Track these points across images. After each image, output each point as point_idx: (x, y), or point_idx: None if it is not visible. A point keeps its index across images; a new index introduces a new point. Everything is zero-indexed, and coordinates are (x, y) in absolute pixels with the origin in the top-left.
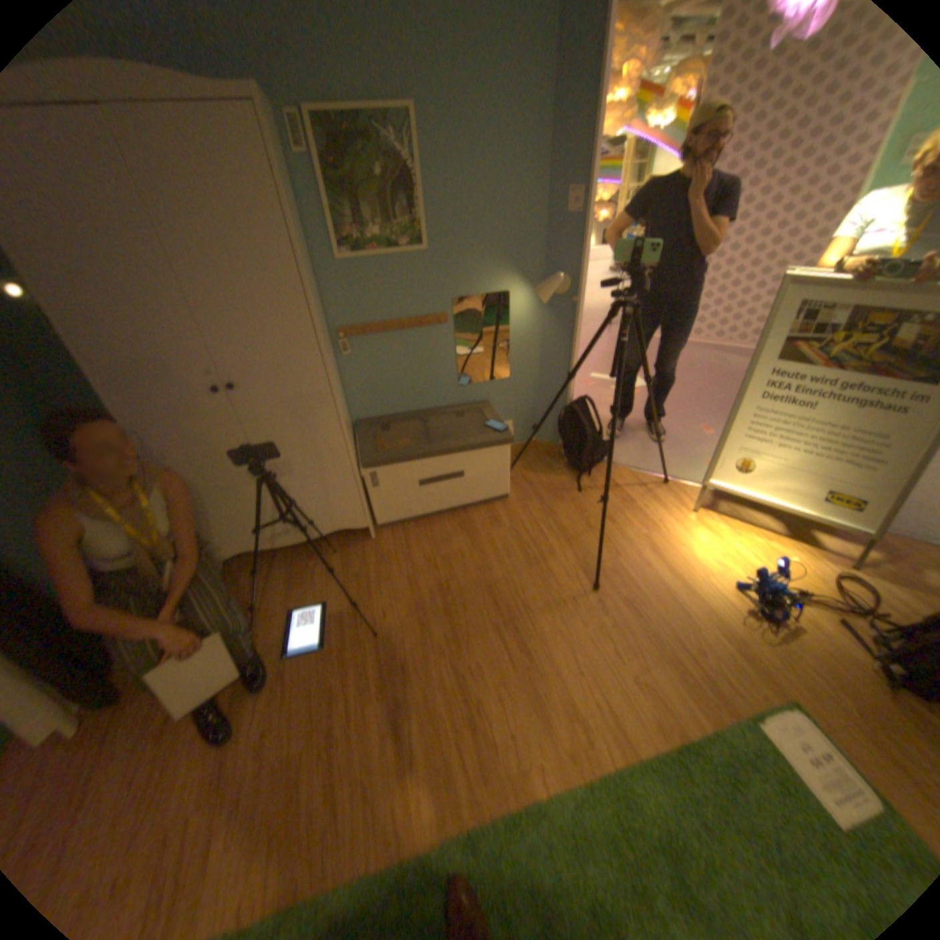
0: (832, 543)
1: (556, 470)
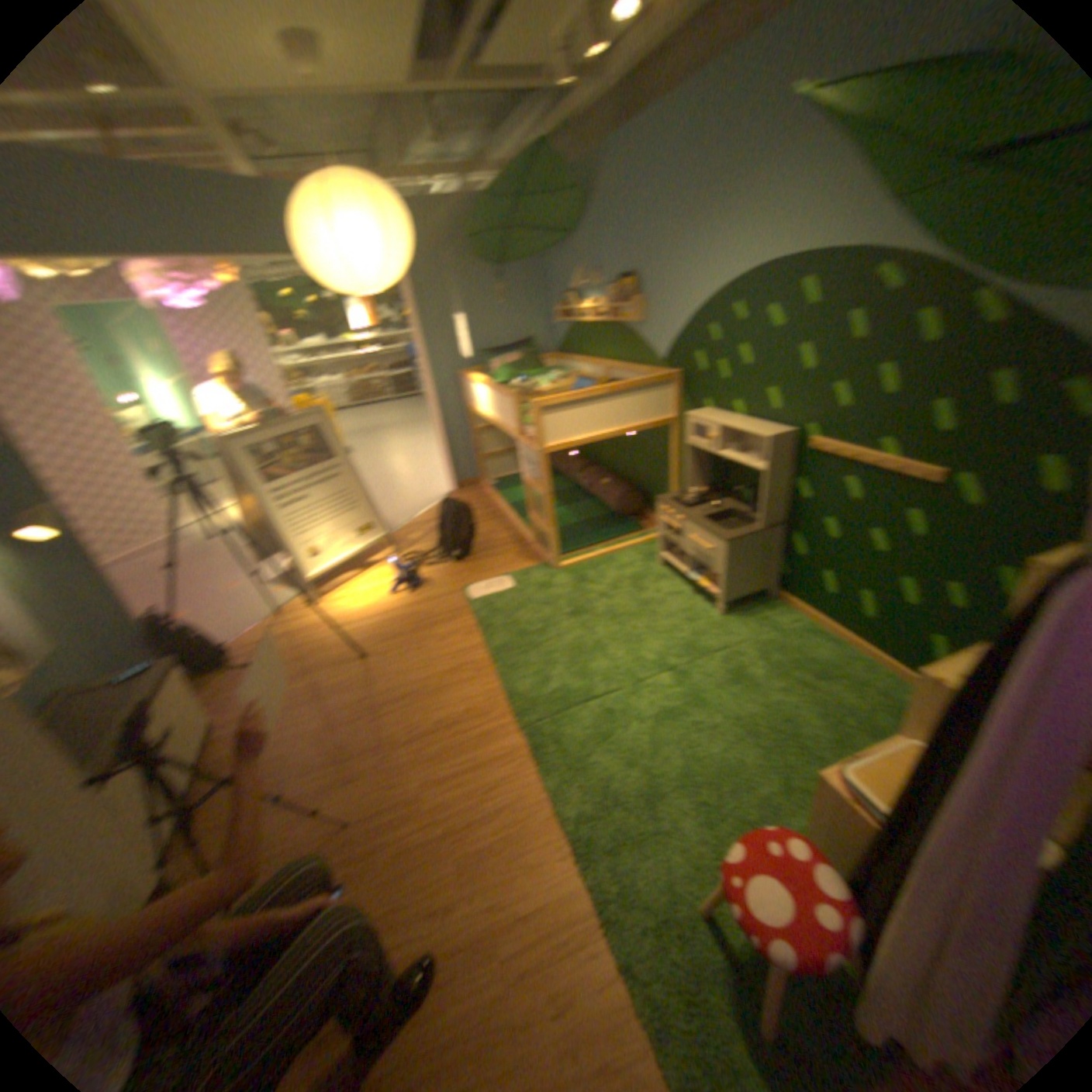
0: (379, 557)
1: (202, 682)
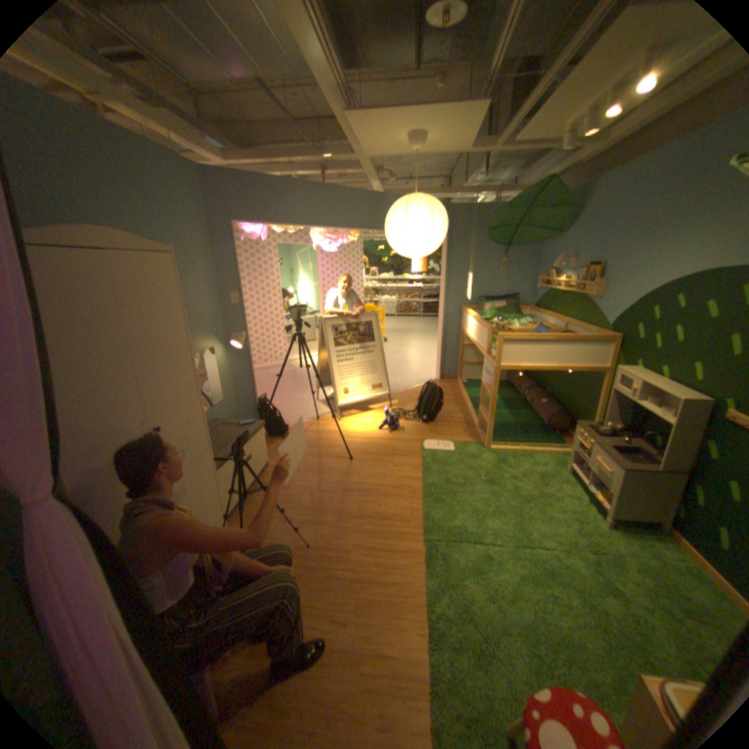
0: (378, 406)
1: (269, 442)
